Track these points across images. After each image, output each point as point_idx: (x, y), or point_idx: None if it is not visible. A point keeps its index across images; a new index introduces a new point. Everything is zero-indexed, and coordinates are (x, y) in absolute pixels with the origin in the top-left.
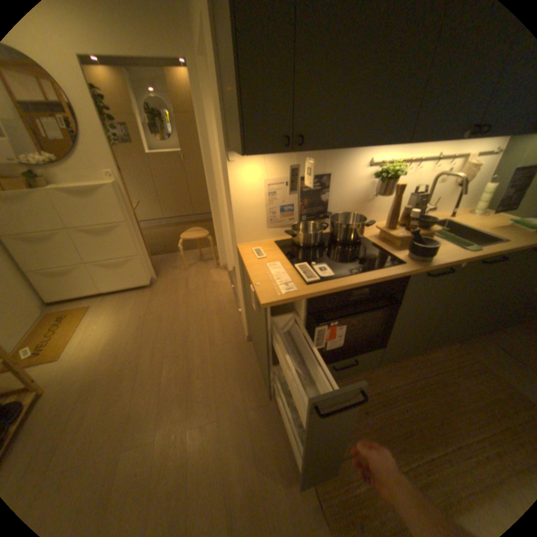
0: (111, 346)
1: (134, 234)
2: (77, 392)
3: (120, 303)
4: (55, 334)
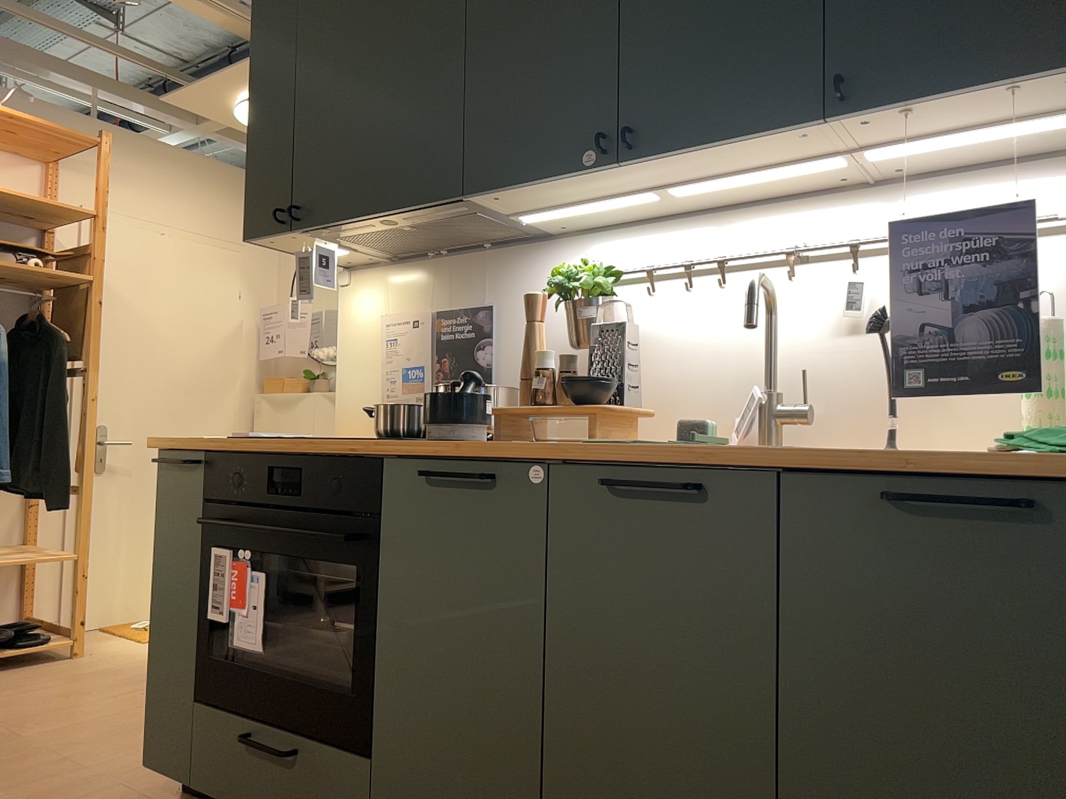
0: None
1: None
2: (91, 670)
3: None
4: None
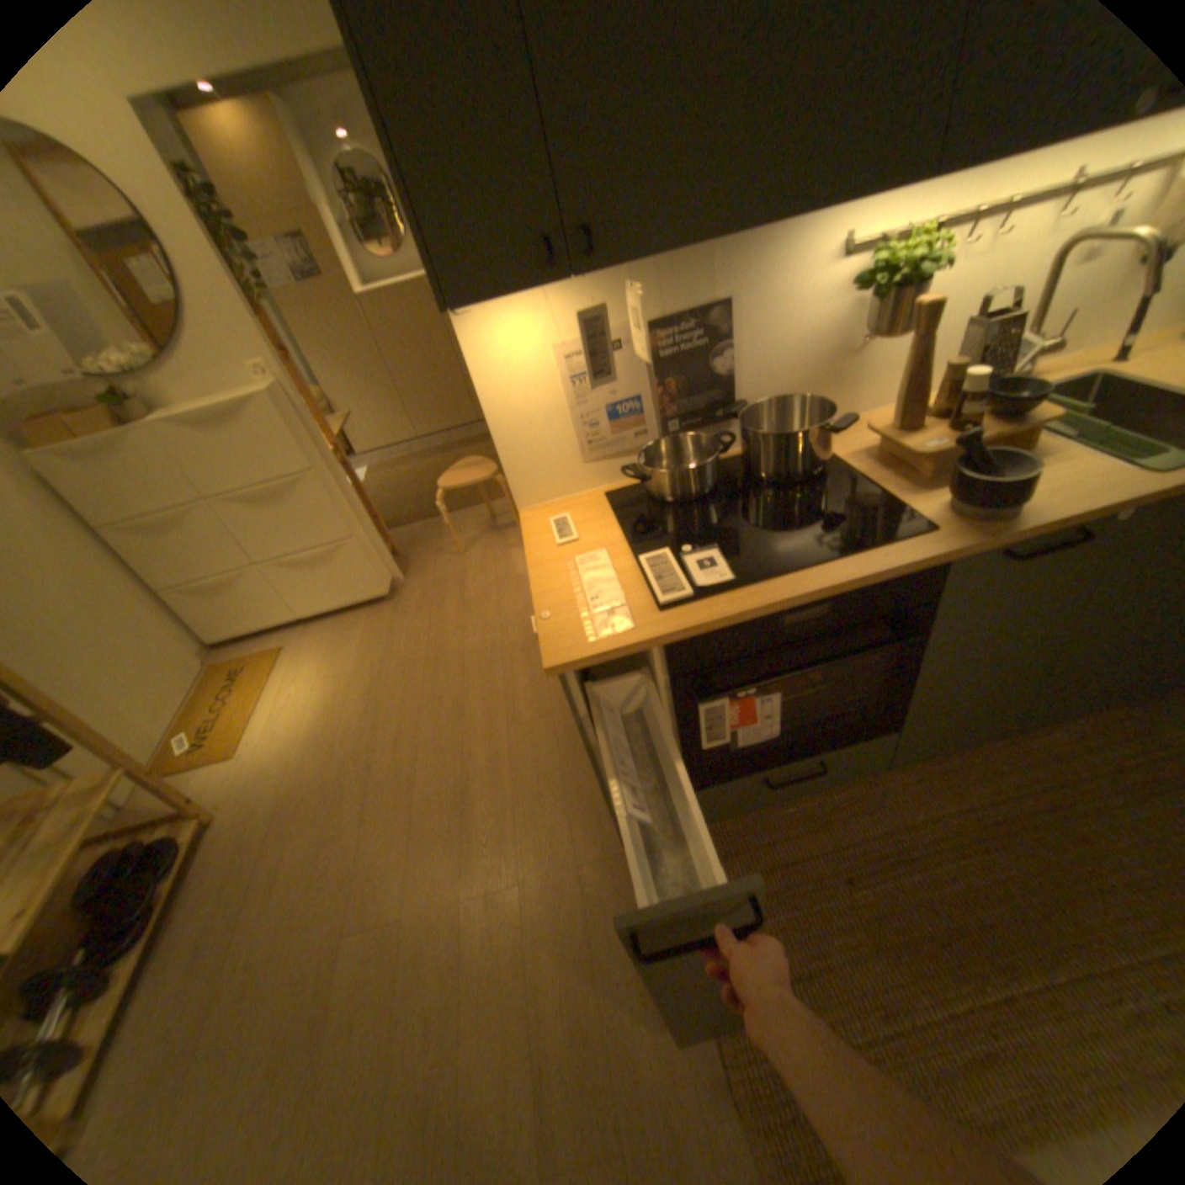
0: (322, 729)
1: (337, 492)
2: (266, 819)
3: (336, 639)
4: (226, 706)
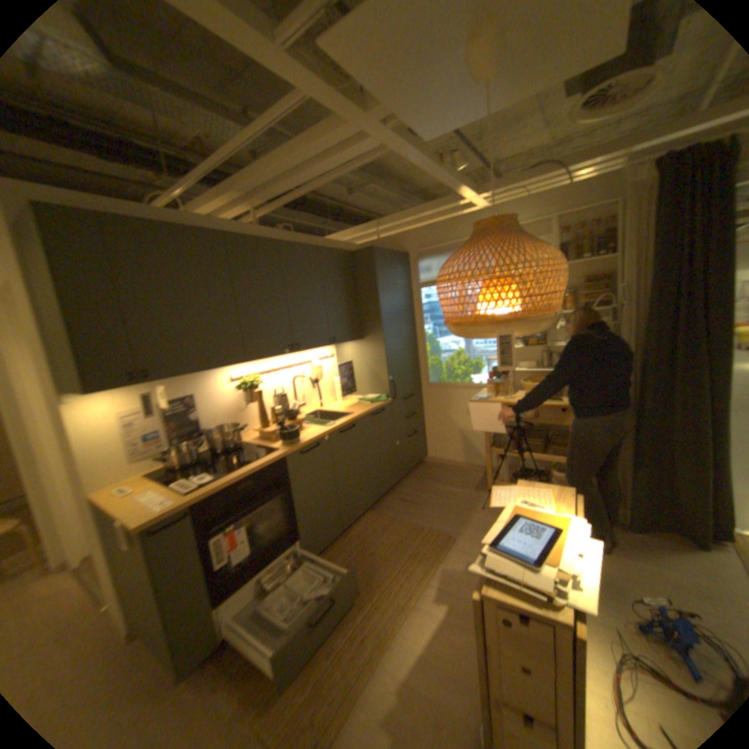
0: None
1: None
2: None
3: None
4: None
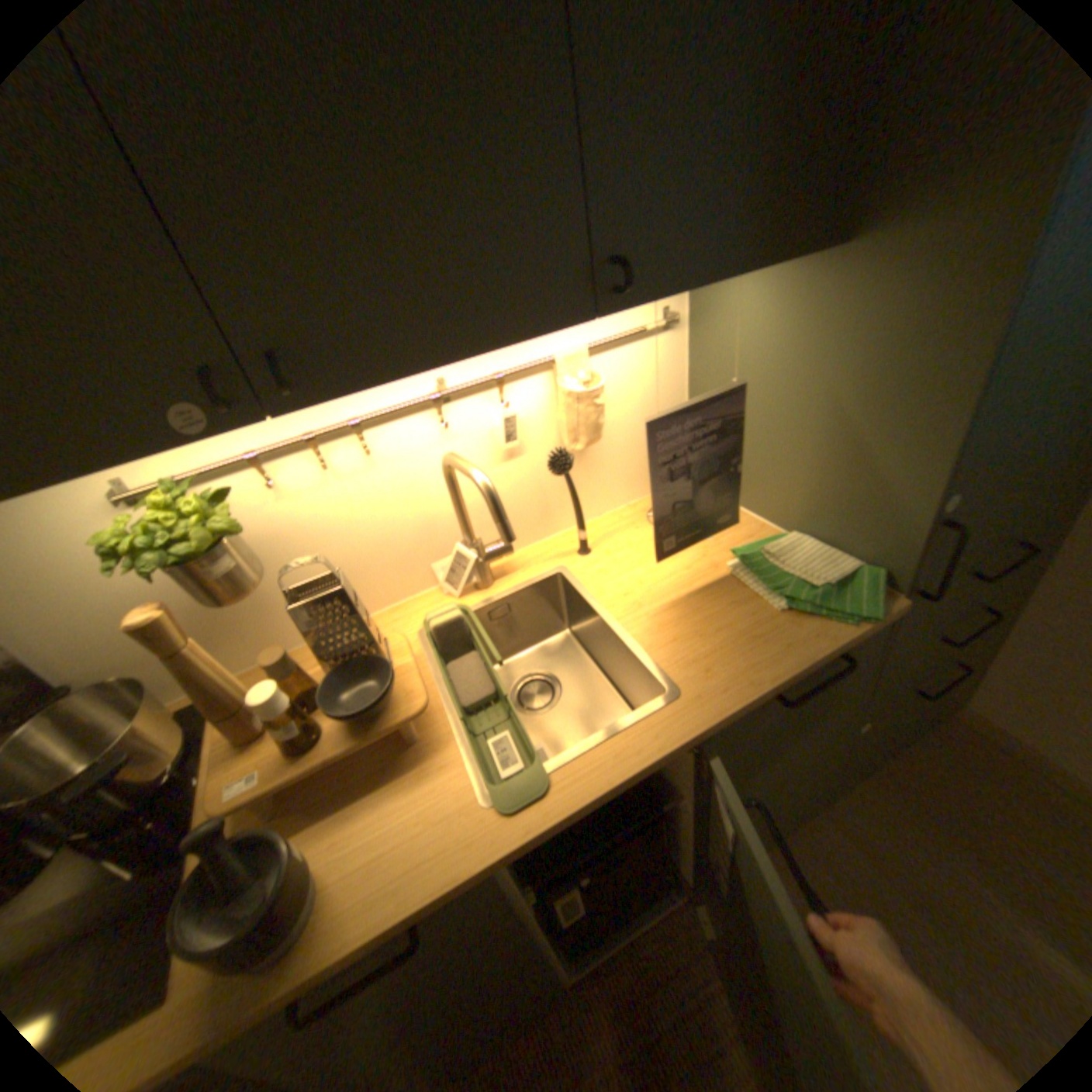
0: None
1: None
2: None
3: None
4: None
